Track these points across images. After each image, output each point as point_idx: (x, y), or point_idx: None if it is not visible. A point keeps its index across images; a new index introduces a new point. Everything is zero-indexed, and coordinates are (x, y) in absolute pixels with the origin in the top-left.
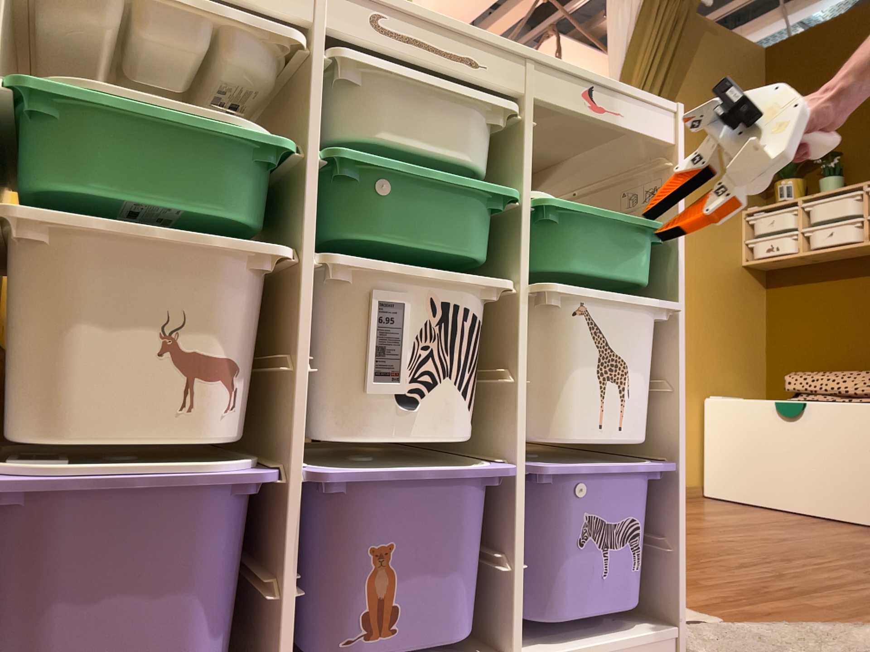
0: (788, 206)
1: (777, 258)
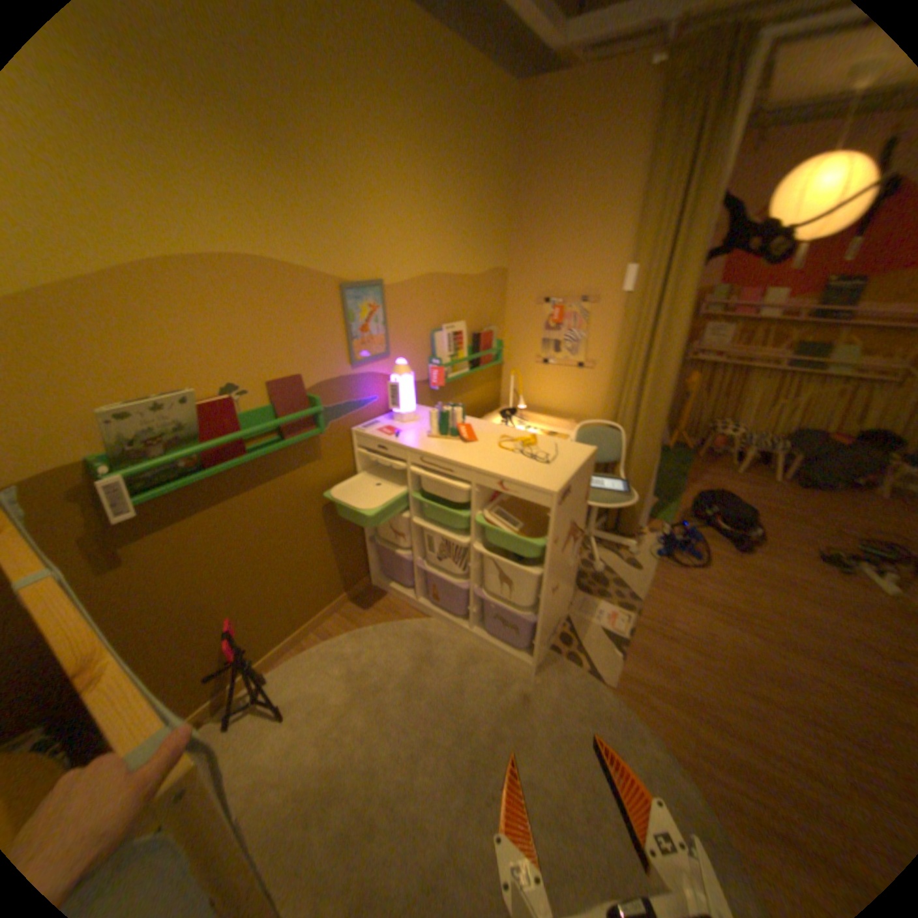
0: None
1: None
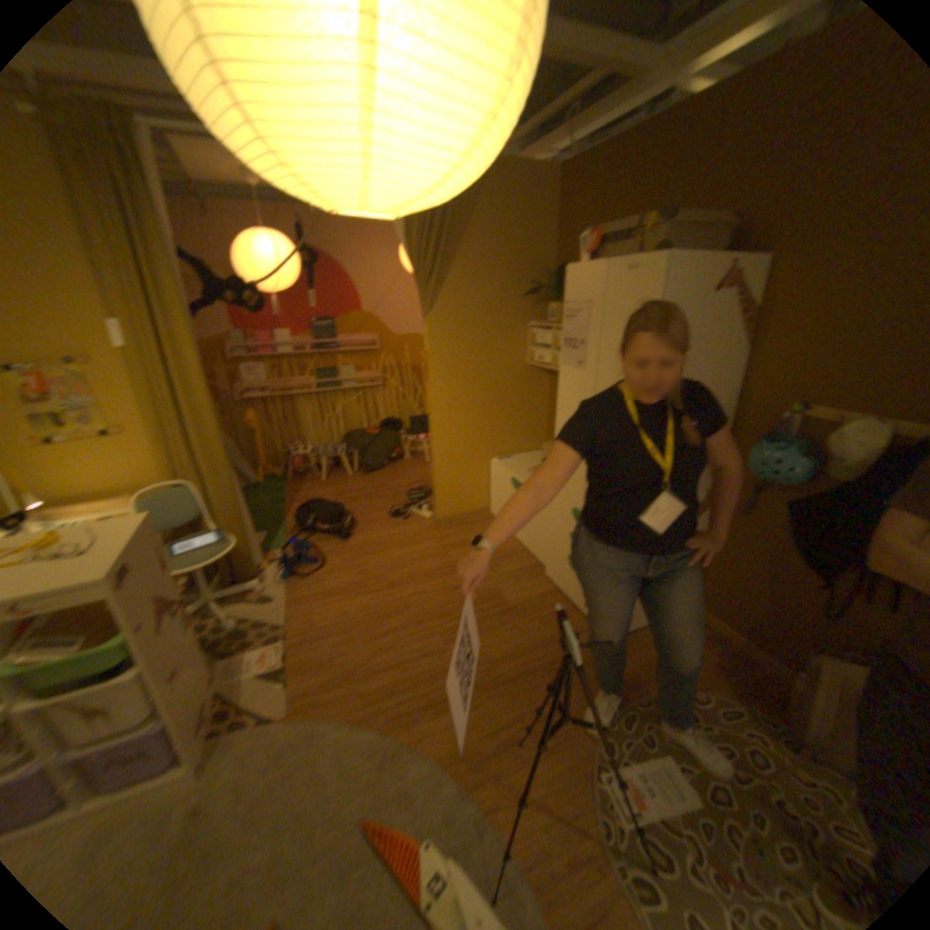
0: (552, 328)
1: (544, 368)
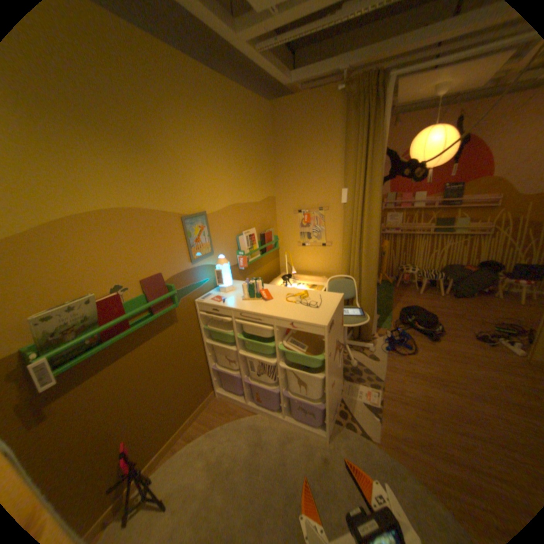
0: None
1: None
